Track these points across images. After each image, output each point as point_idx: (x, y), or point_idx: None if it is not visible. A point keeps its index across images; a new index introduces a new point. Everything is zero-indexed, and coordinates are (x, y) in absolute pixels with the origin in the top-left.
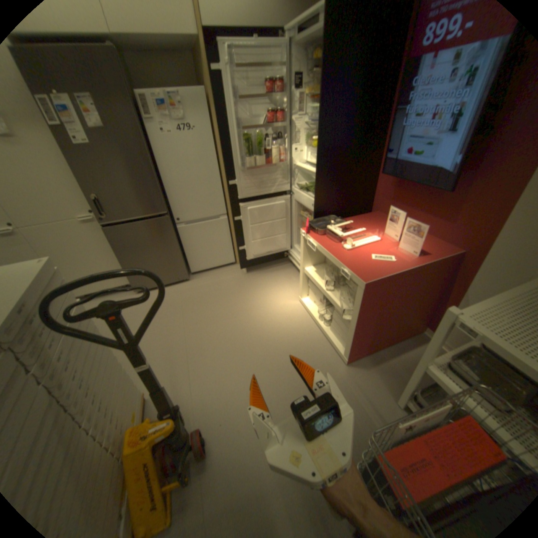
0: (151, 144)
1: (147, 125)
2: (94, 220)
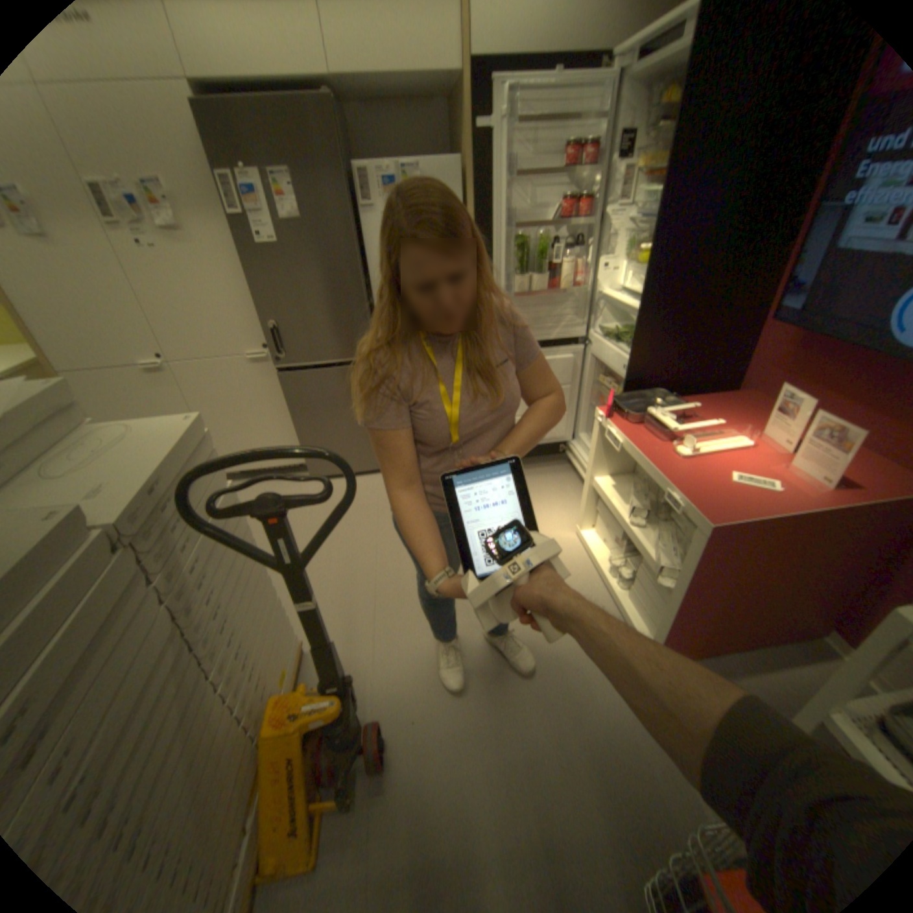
0: (366, 248)
1: (364, 216)
2: (269, 359)
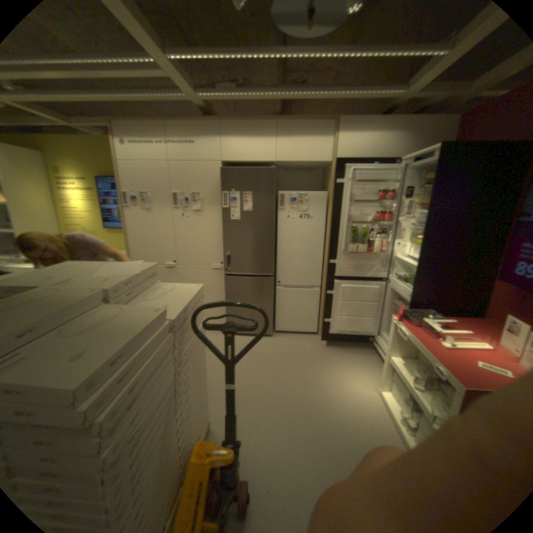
0: (278, 225)
1: (280, 212)
2: (223, 269)
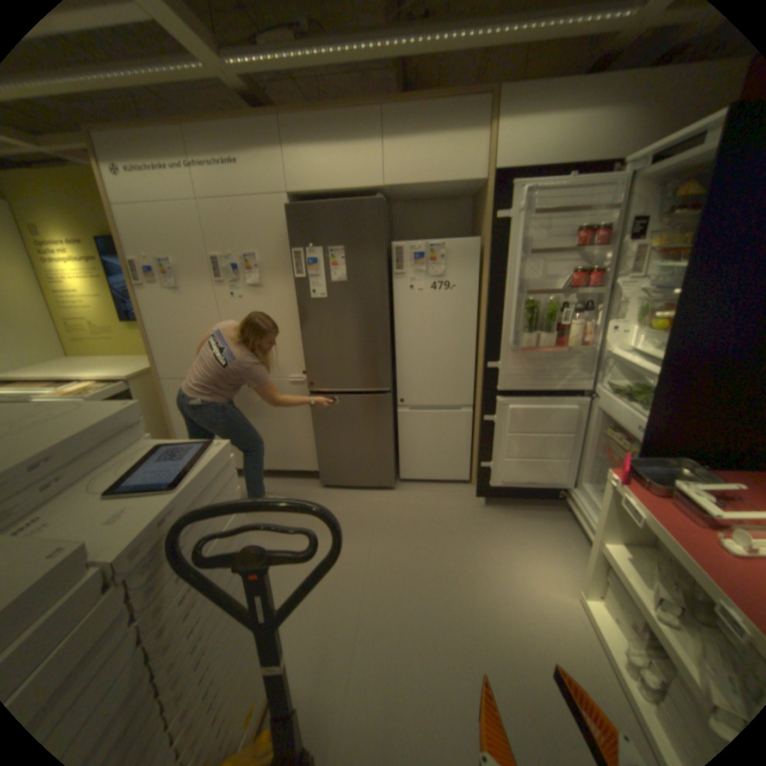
0: (394, 303)
1: (396, 280)
2: (305, 383)
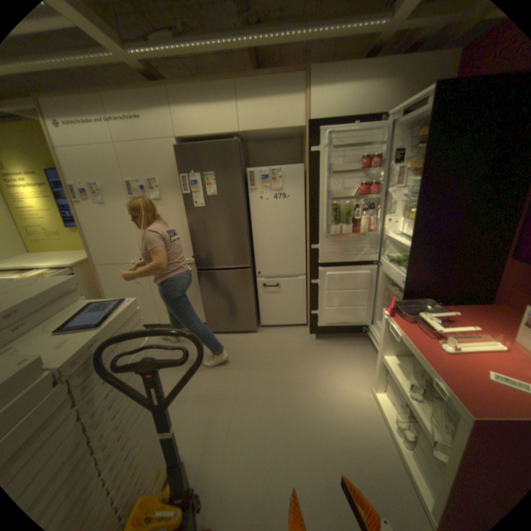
0: (250, 209)
1: (250, 194)
2: (194, 264)
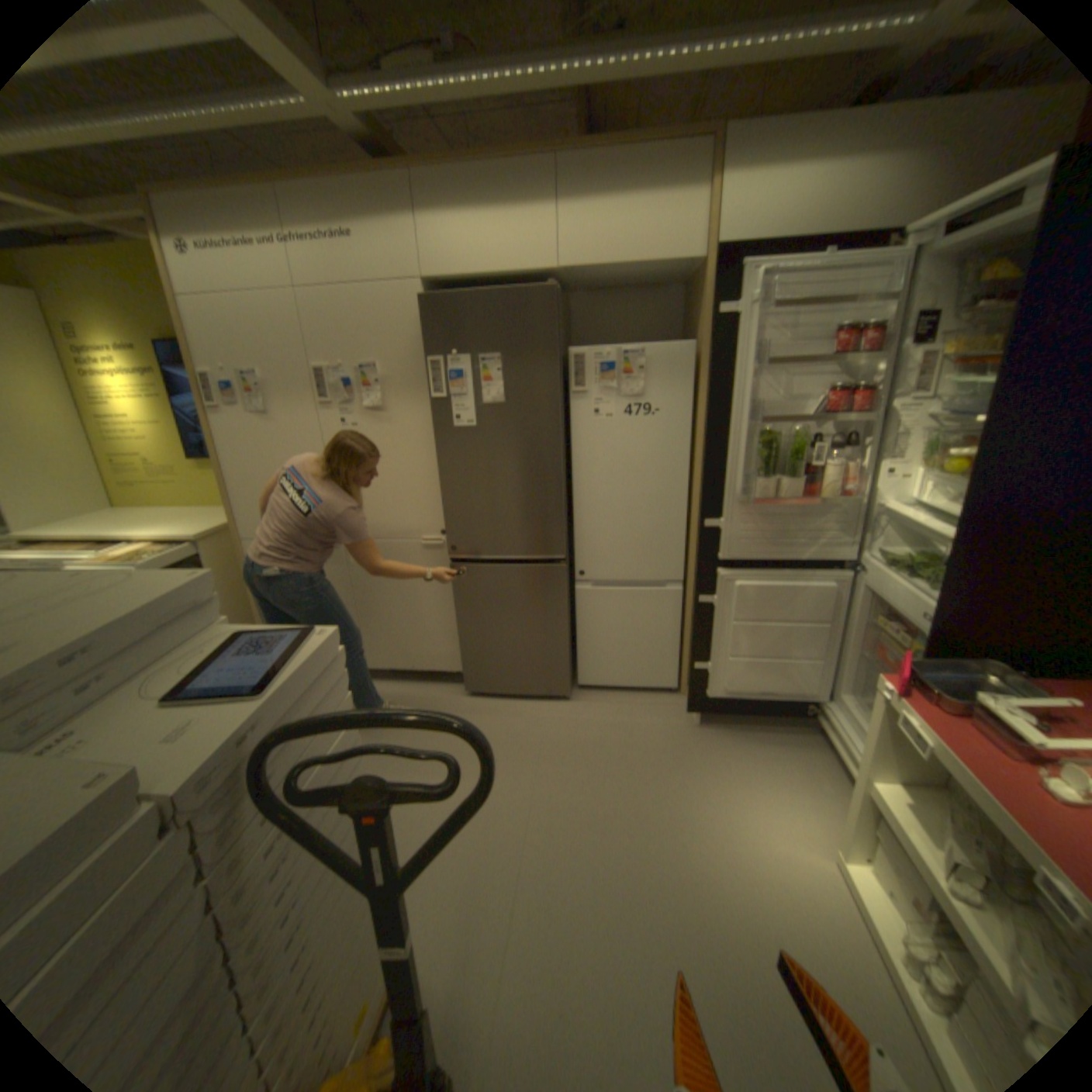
0: (572, 435)
1: (575, 402)
2: (445, 547)
